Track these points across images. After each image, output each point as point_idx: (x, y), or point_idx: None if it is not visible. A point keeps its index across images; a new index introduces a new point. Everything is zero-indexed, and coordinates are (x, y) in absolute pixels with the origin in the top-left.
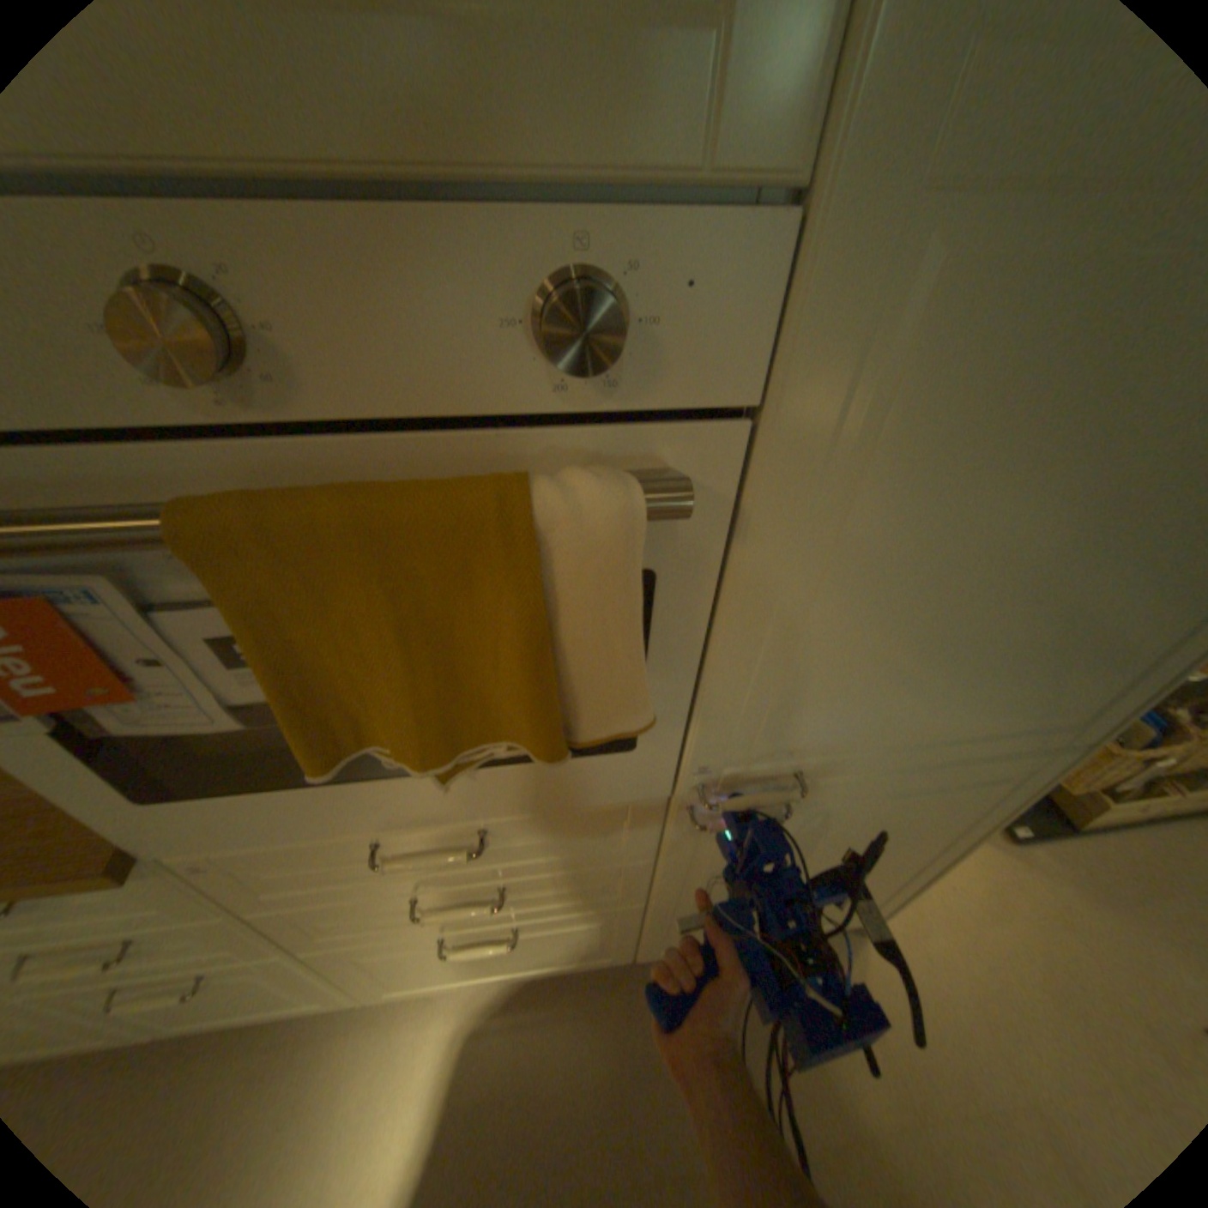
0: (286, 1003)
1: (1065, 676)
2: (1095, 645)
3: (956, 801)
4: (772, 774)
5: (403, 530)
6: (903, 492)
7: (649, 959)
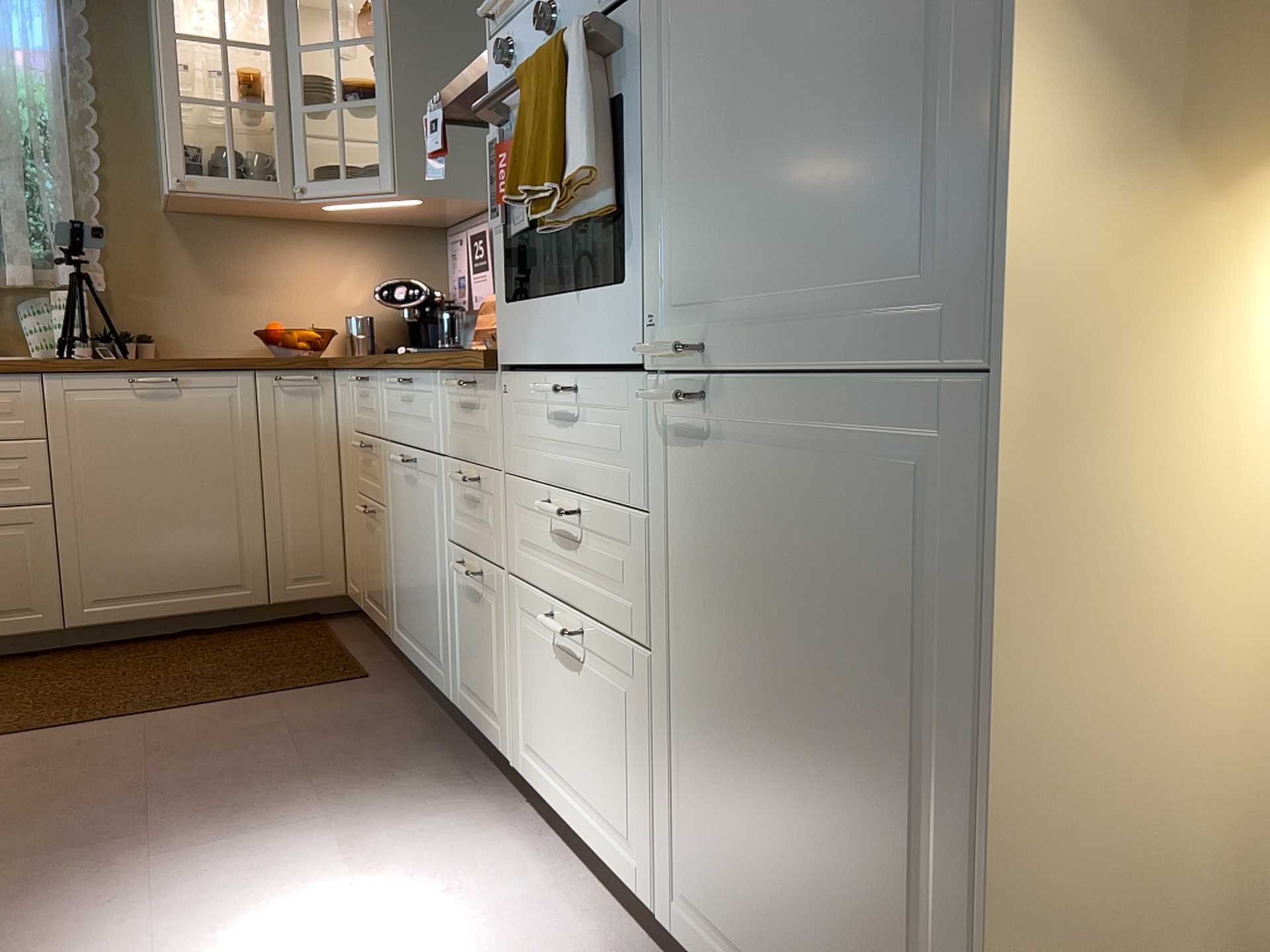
0: (495, 696)
1: (873, 180)
2: (874, 123)
3: (888, 507)
4: (699, 342)
5: (545, 52)
6: (696, 4)
7: (672, 926)
